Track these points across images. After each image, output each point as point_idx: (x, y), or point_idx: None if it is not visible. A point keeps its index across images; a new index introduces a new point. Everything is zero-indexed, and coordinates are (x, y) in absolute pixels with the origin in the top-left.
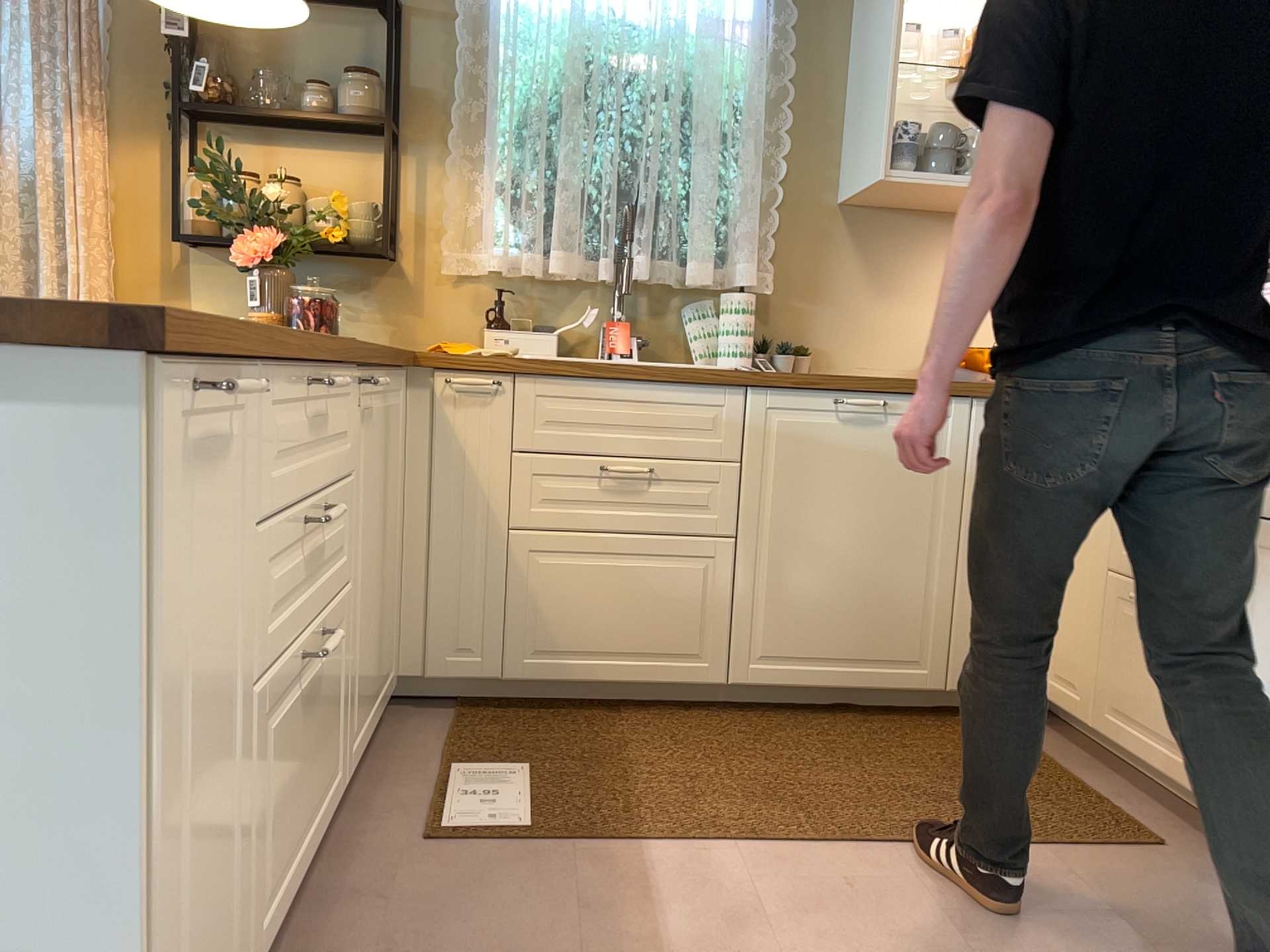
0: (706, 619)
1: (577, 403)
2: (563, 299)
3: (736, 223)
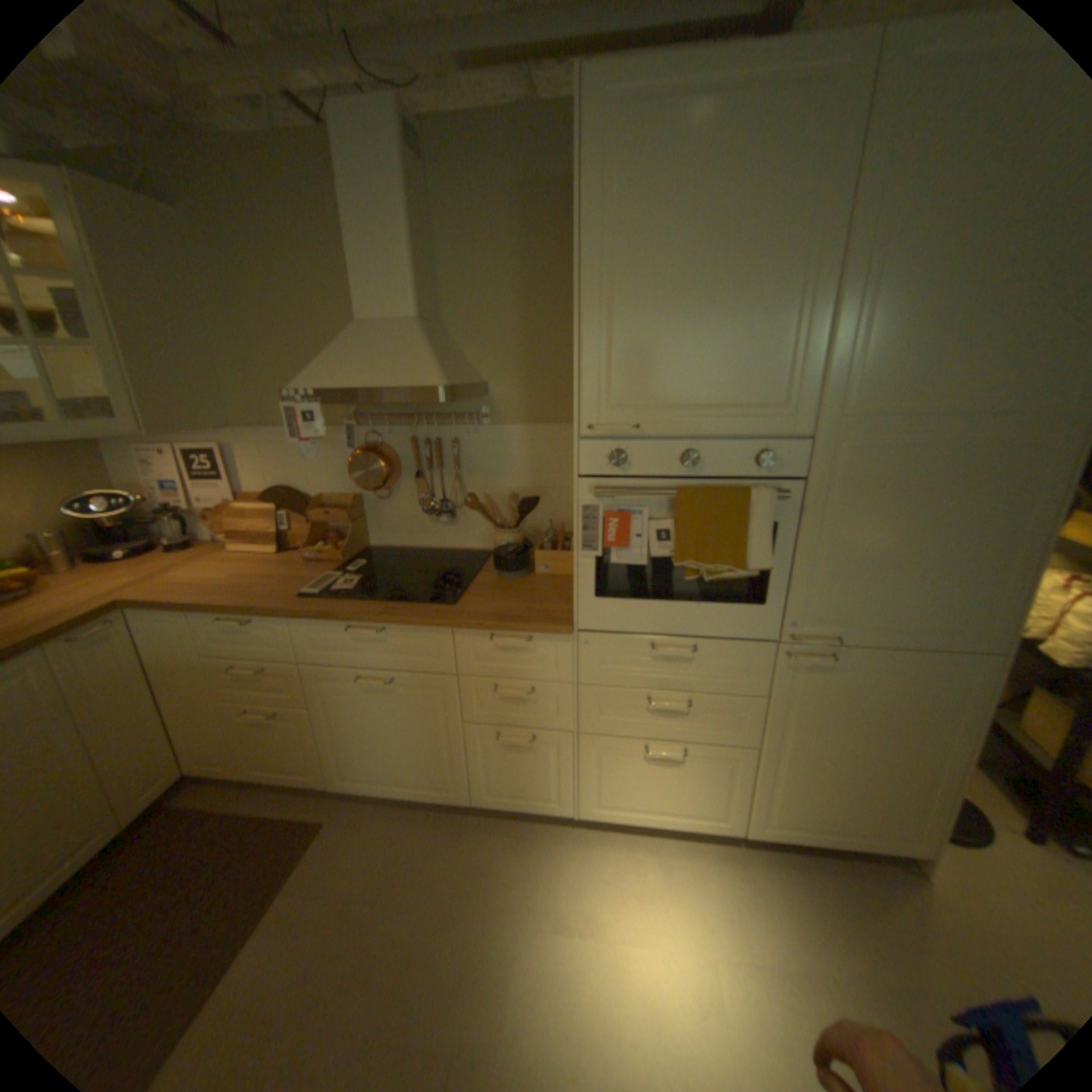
0: None
1: None
2: None
3: None
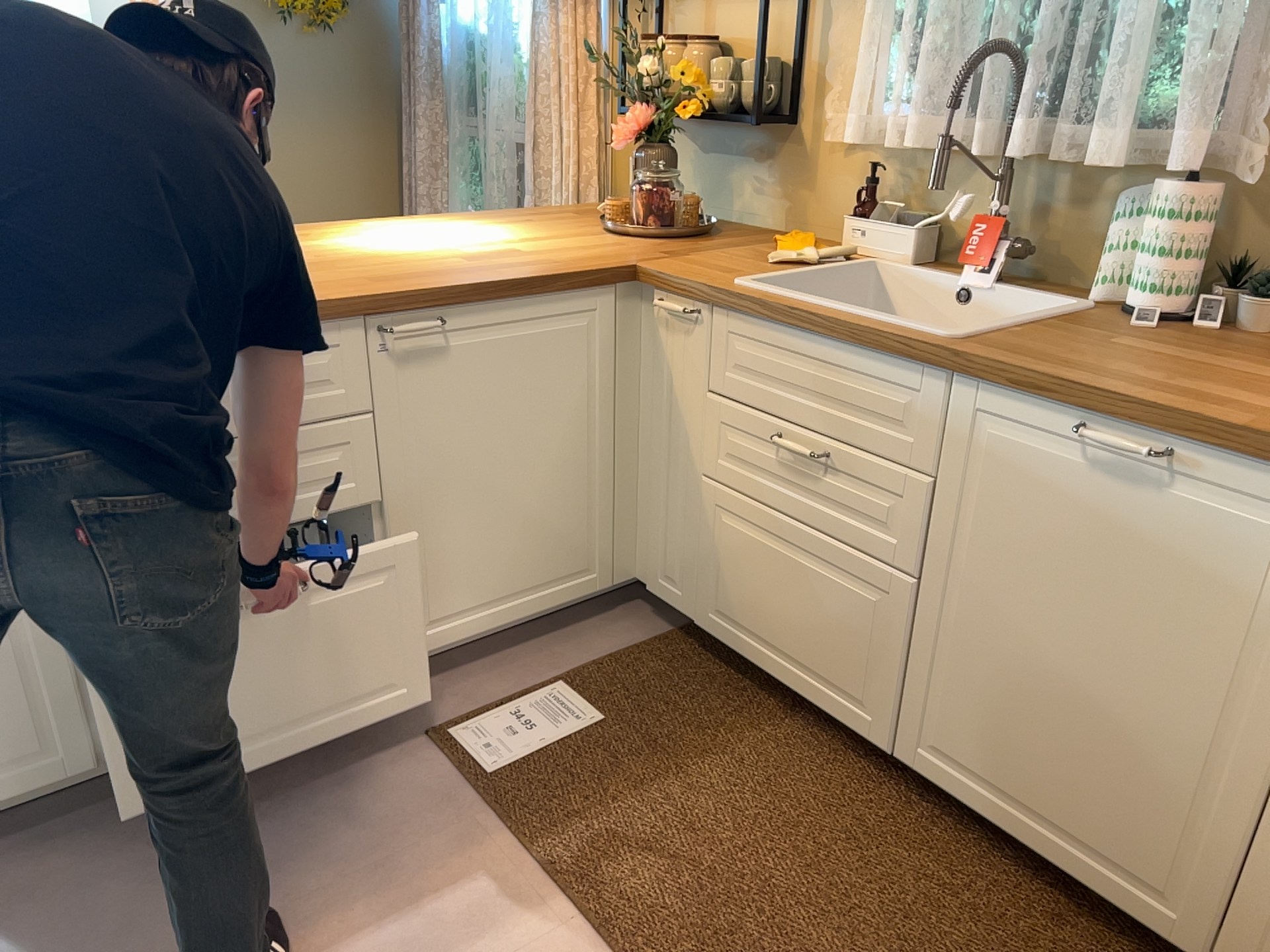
0: (872, 663)
1: (764, 350)
2: (953, 179)
3: (1186, 61)
